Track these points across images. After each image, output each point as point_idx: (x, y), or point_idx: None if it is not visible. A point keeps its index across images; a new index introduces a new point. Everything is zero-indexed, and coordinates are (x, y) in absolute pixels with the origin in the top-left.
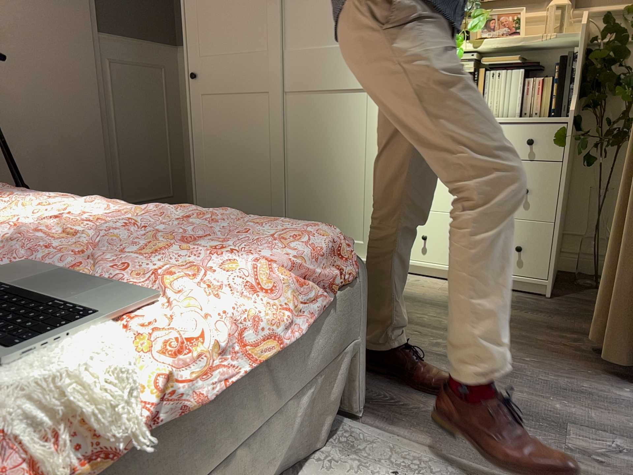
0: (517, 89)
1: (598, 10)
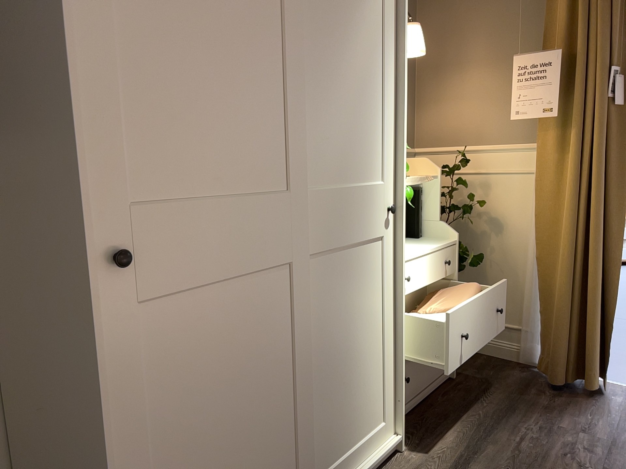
0: None
1: None
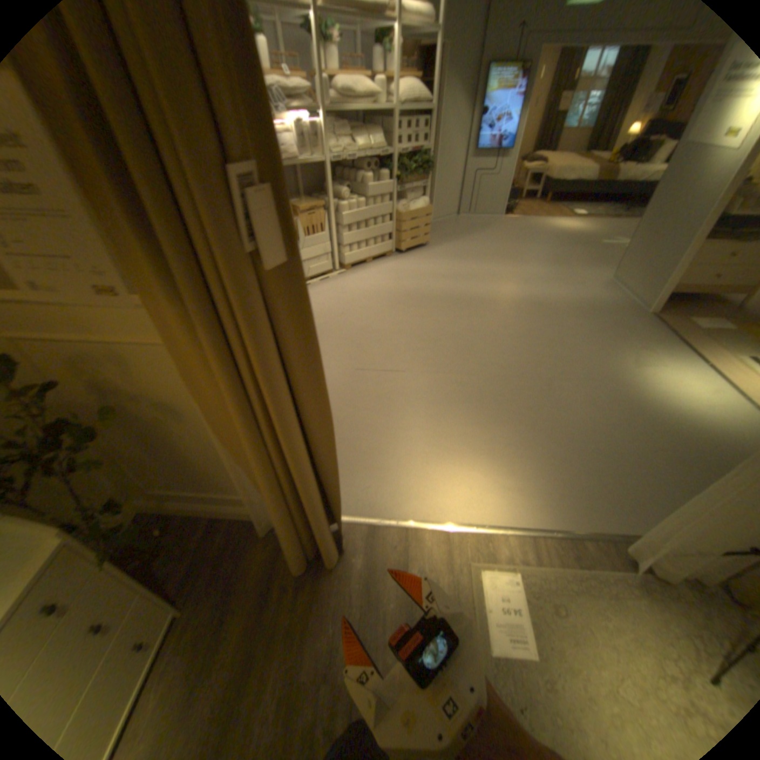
0: None
1: None
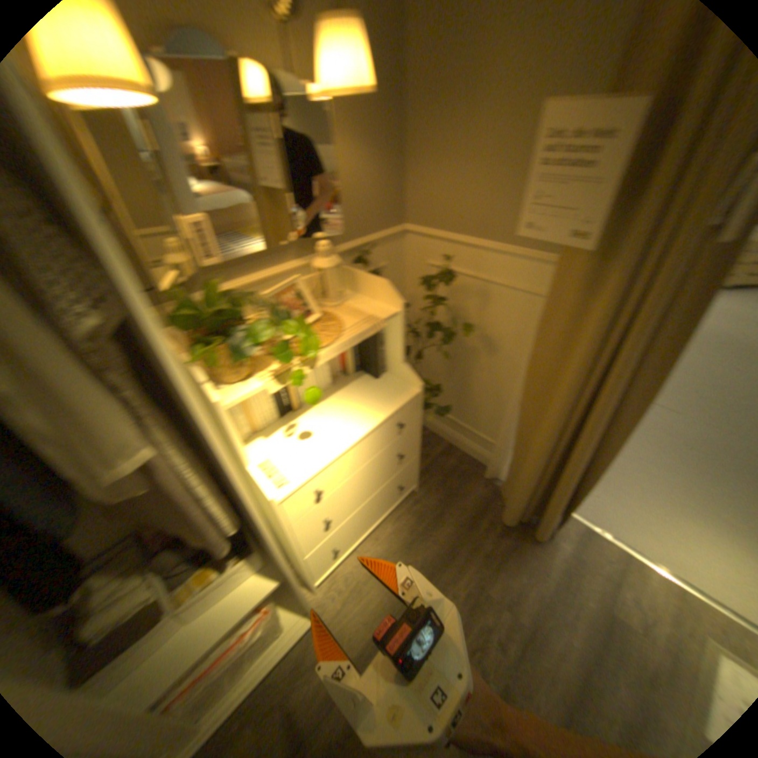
0: (325, 364)
1: (345, 250)
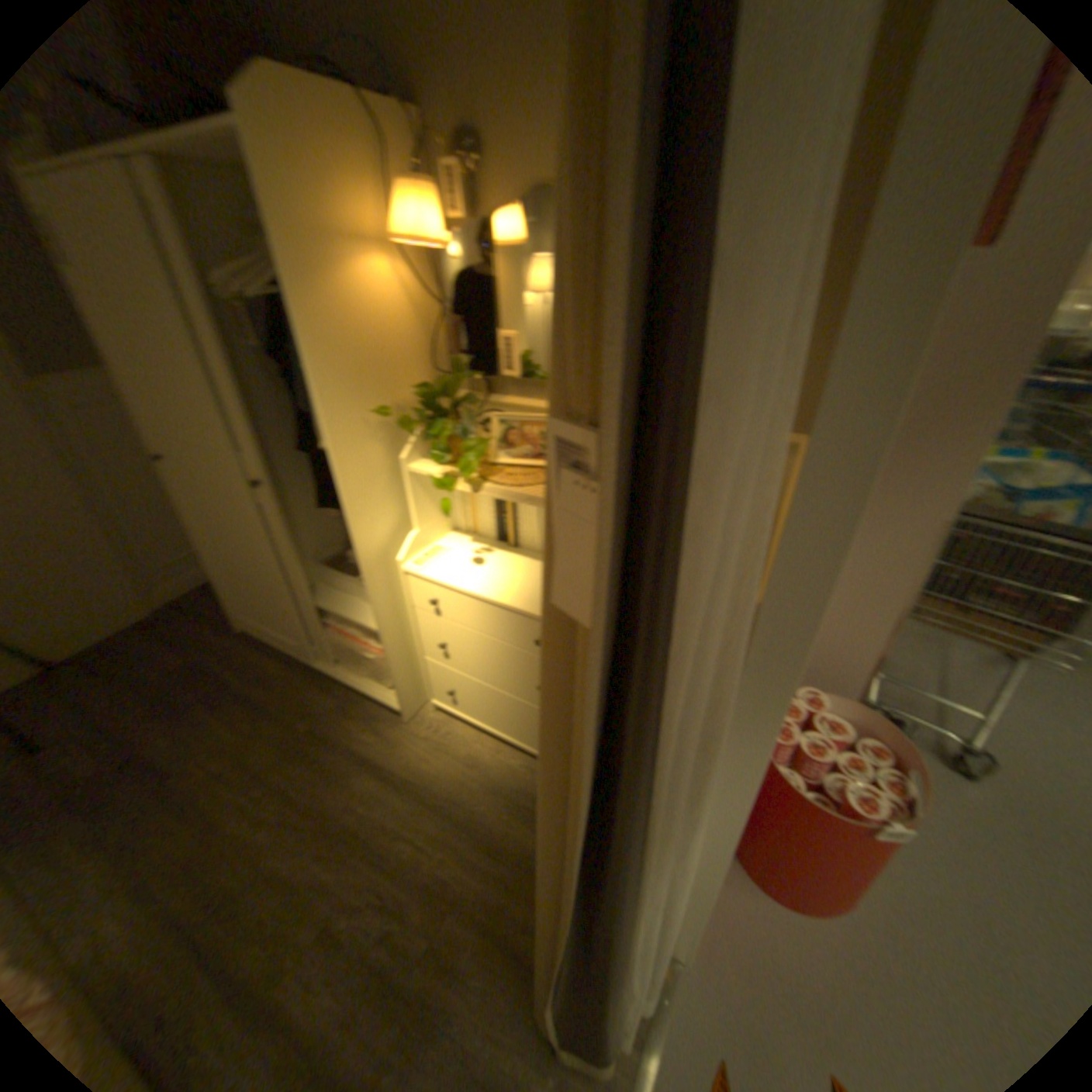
0: None
1: None
